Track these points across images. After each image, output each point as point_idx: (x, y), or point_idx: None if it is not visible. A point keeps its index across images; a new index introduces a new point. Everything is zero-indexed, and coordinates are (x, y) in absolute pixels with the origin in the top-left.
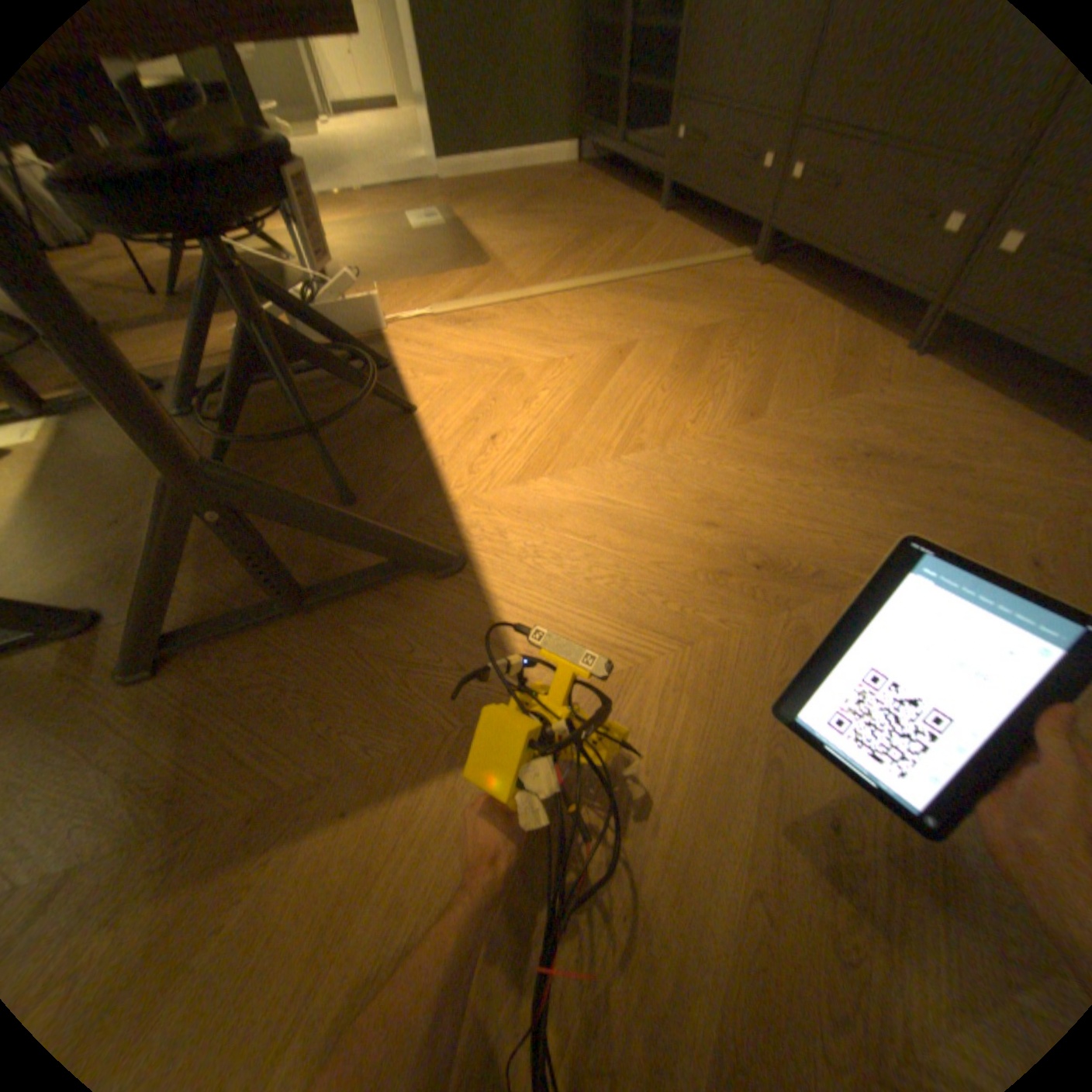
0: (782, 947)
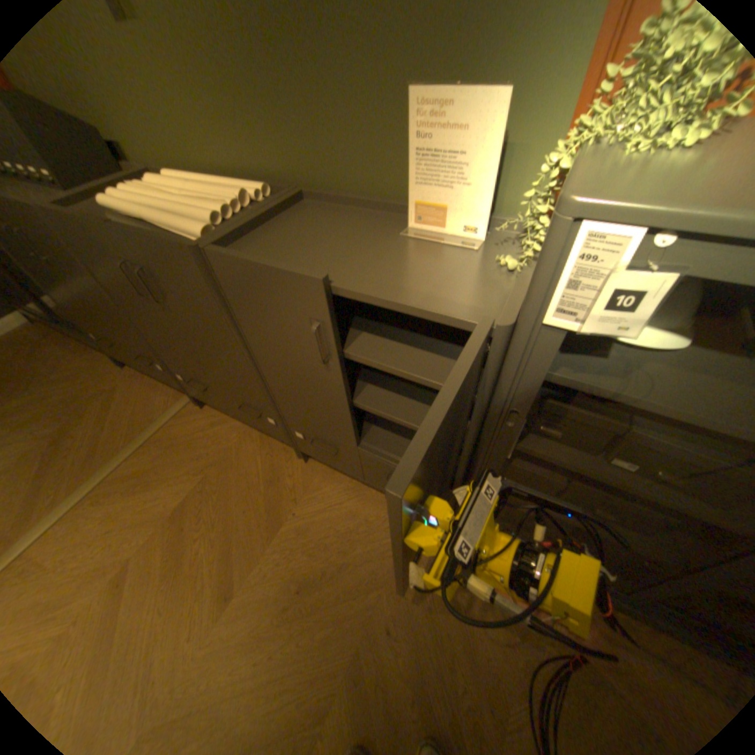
0: None
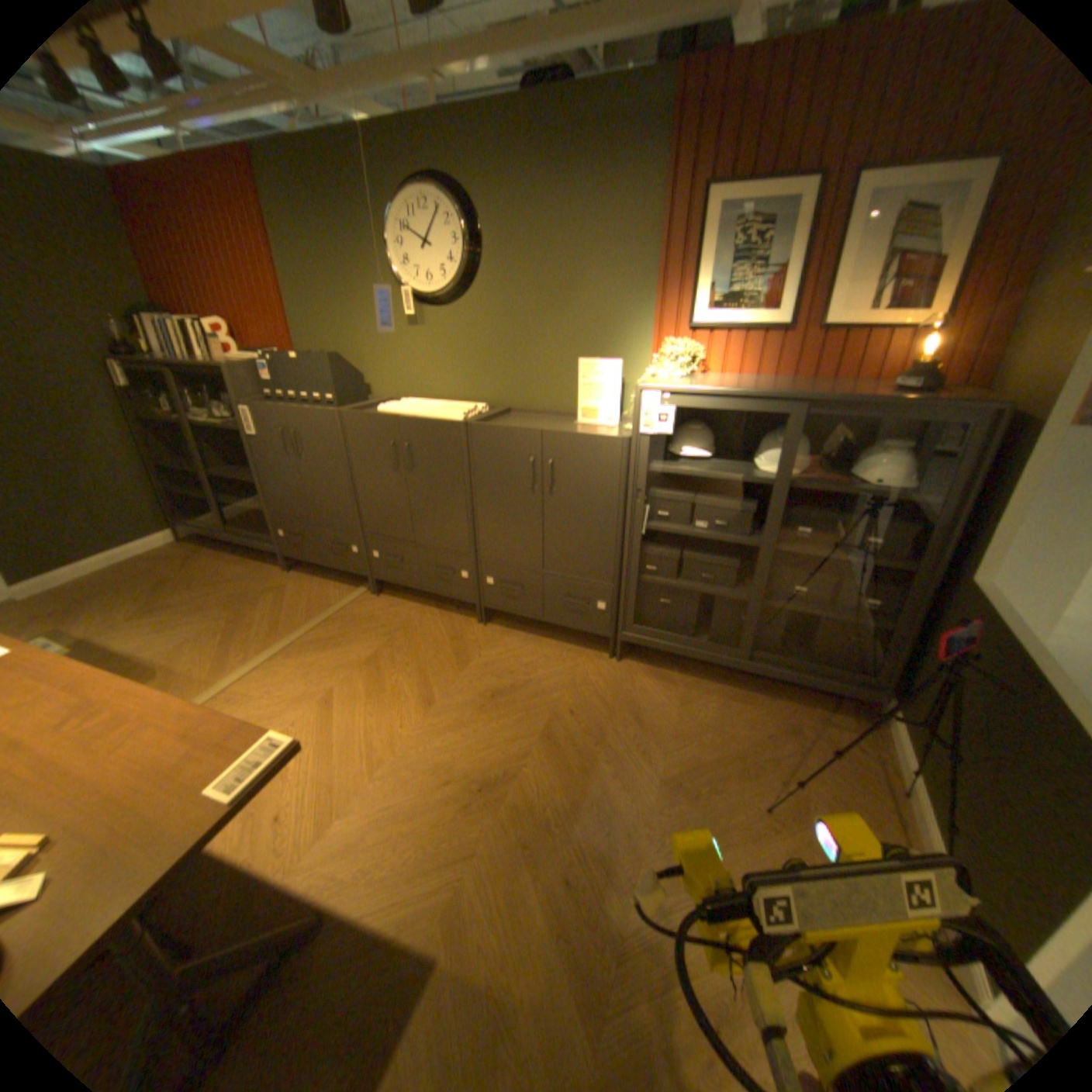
0: (574, 947)
